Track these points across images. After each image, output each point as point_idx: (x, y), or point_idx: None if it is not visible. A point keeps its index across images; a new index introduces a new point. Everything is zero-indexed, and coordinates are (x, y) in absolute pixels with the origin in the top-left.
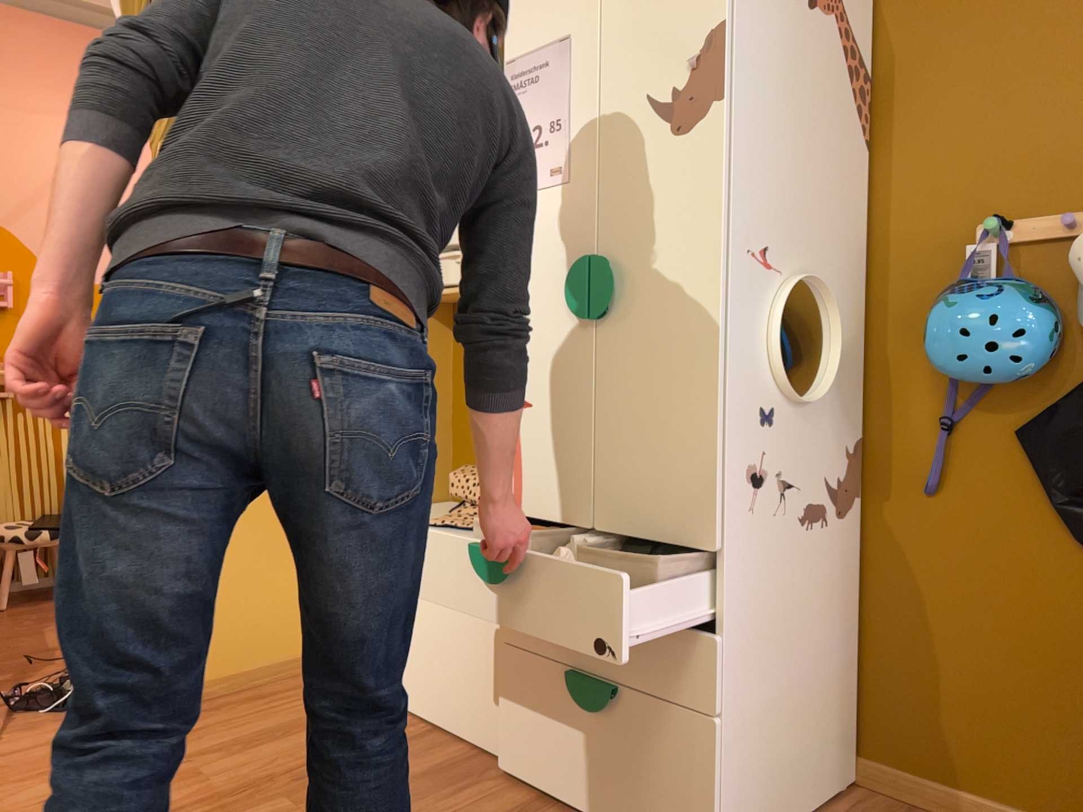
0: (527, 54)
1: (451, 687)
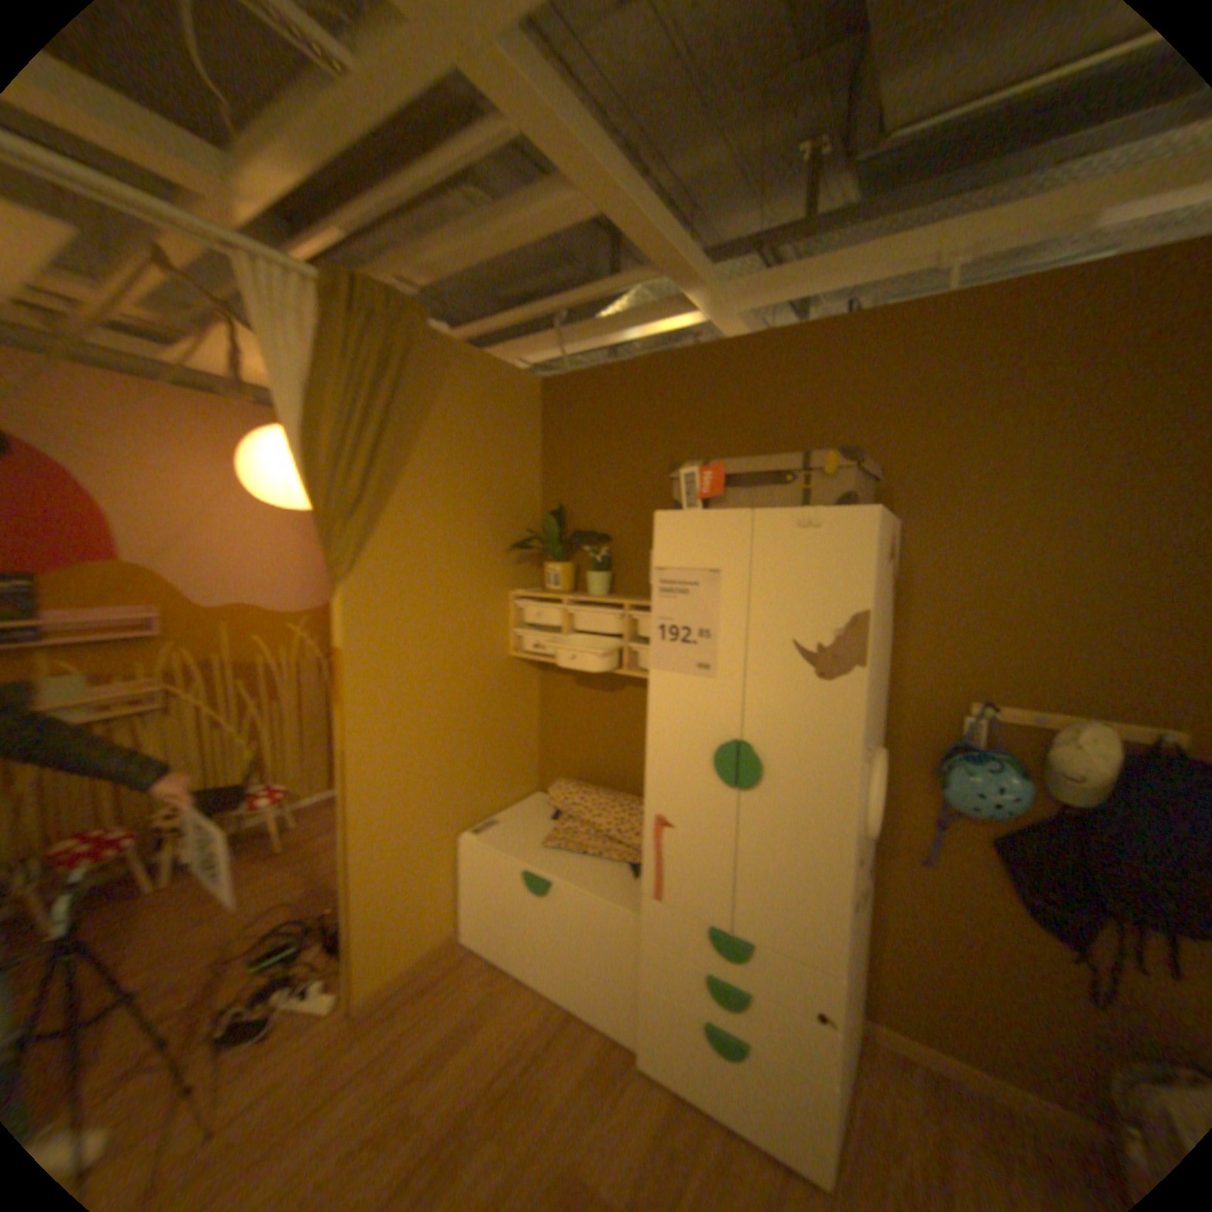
0: (674, 568)
1: (585, 991)
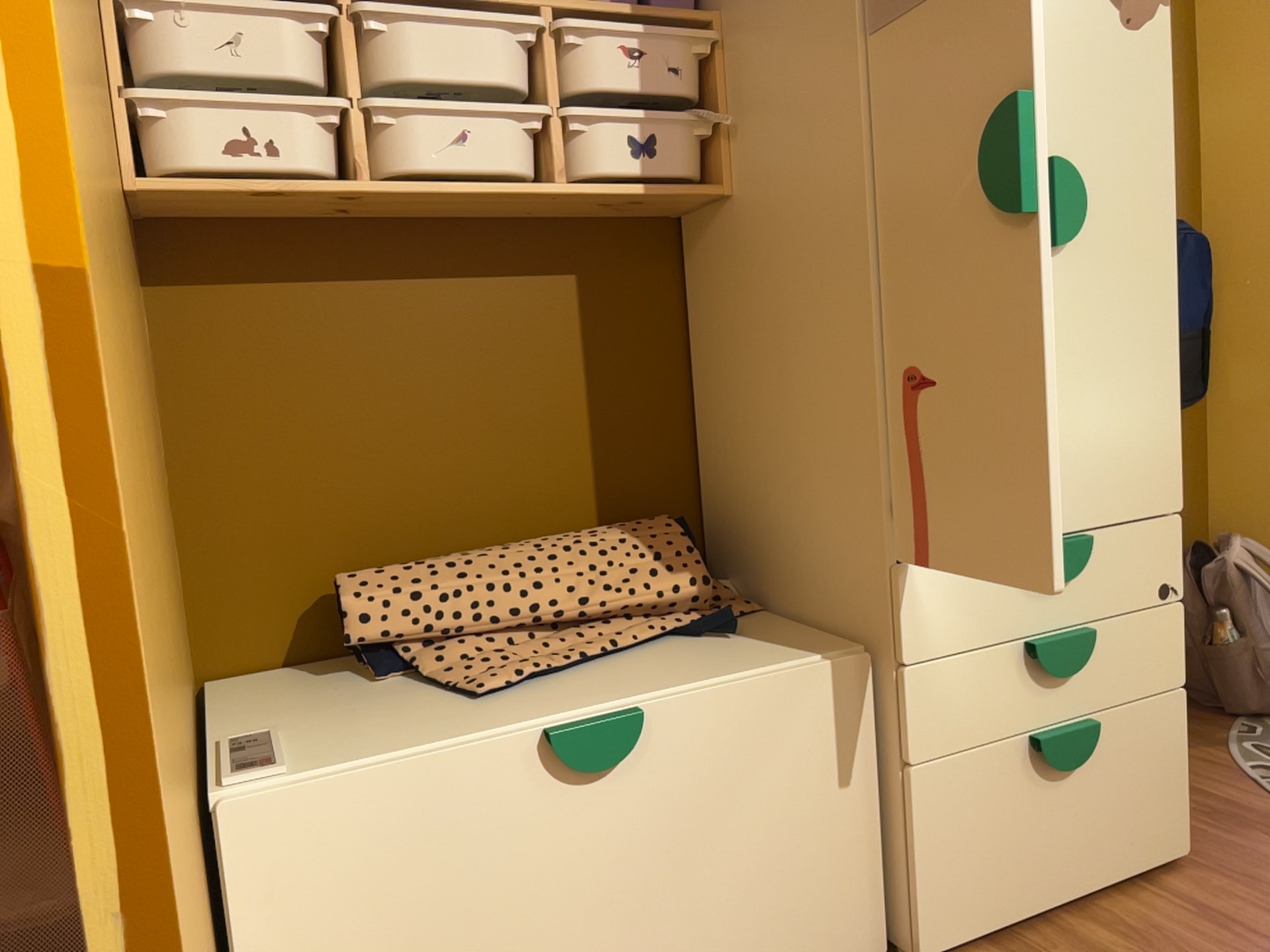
0: None
1: (762, 921)
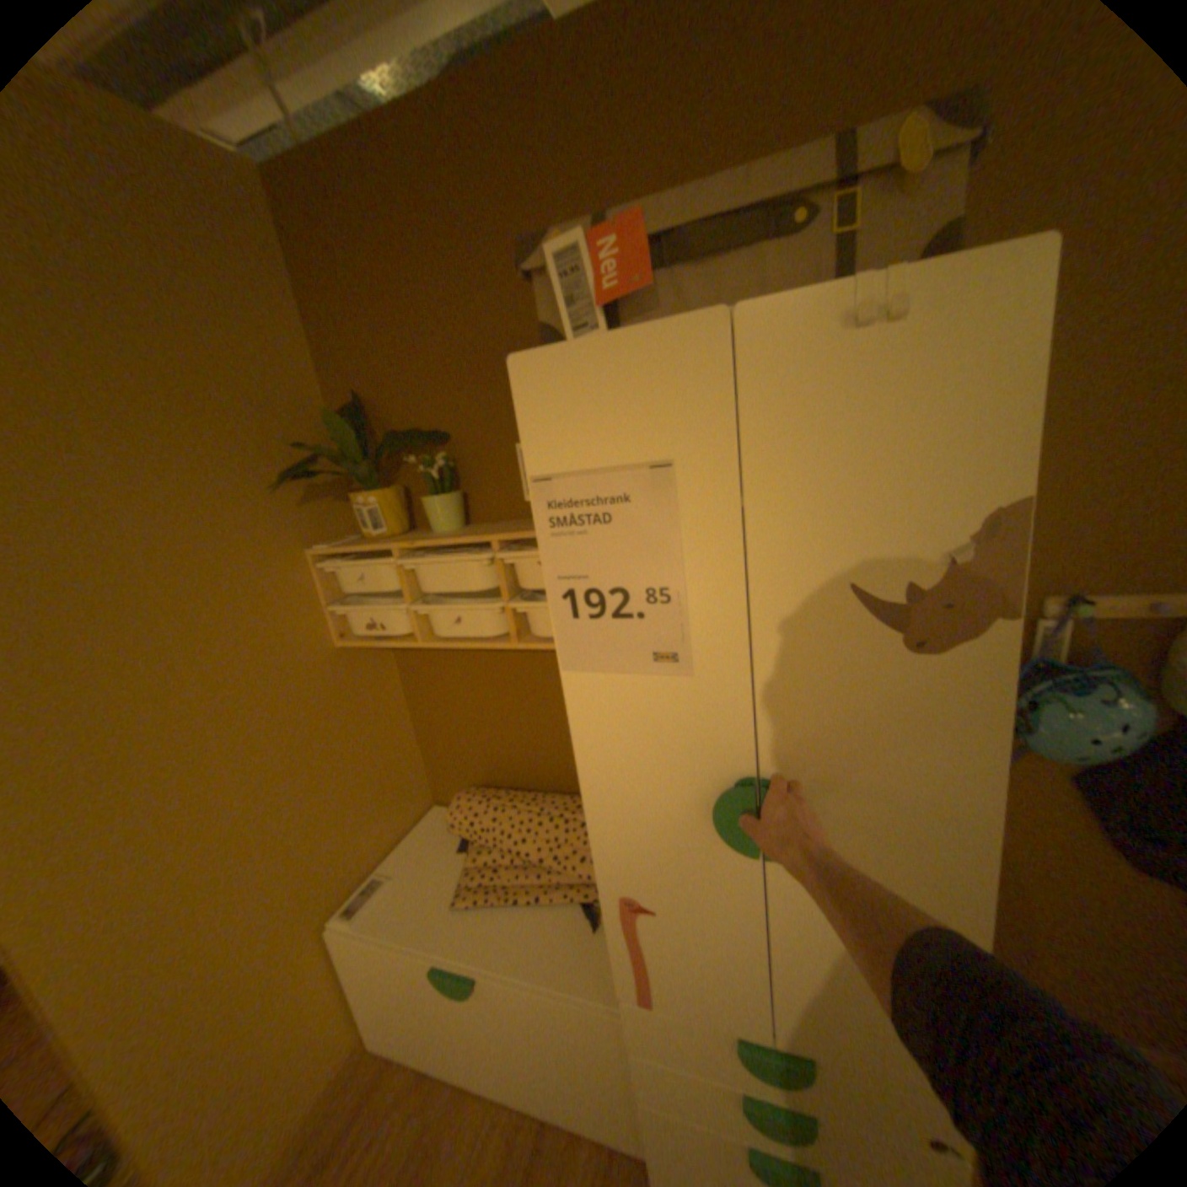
0: (576, 471)
1: (559, 1096)
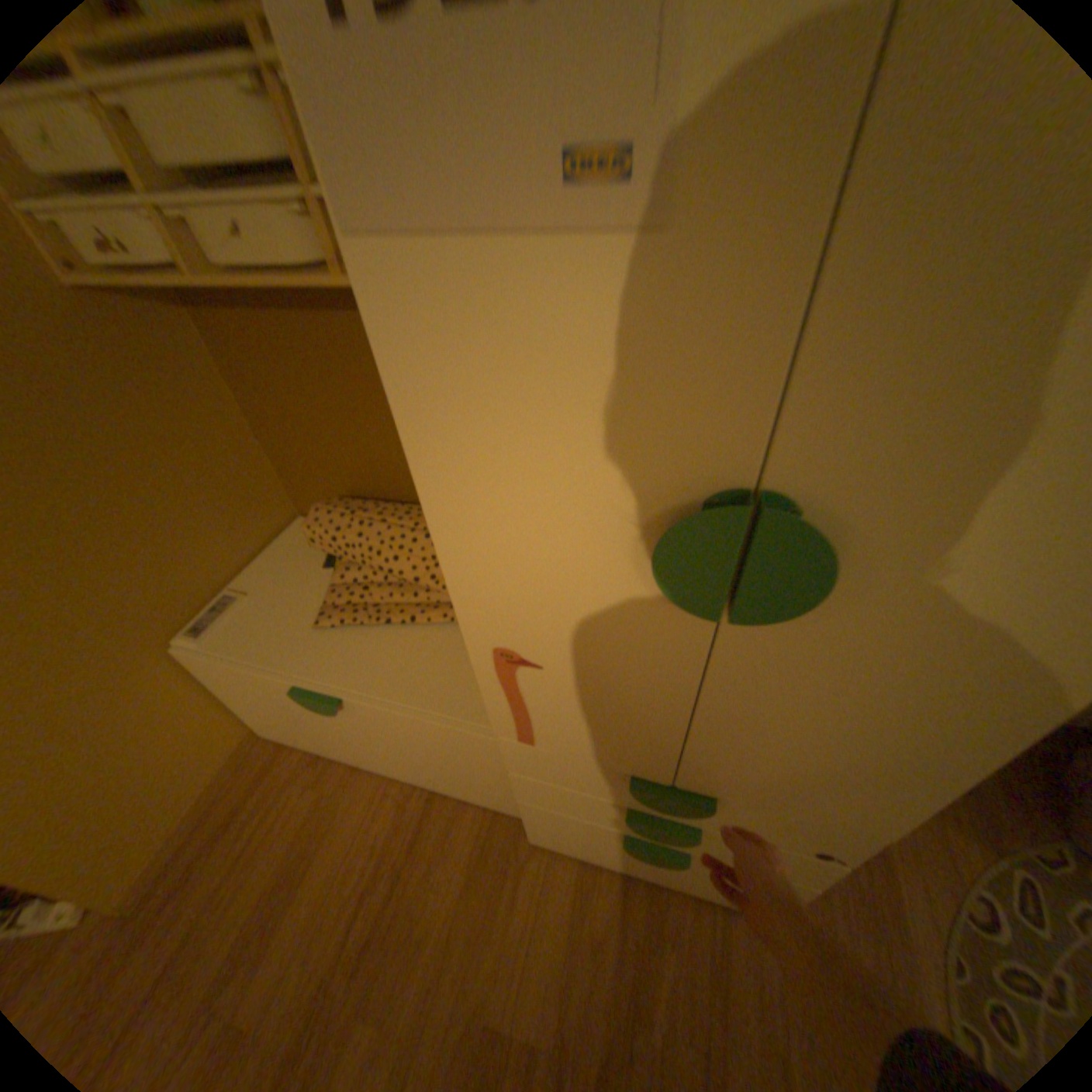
0: None
1: (444, 780)
